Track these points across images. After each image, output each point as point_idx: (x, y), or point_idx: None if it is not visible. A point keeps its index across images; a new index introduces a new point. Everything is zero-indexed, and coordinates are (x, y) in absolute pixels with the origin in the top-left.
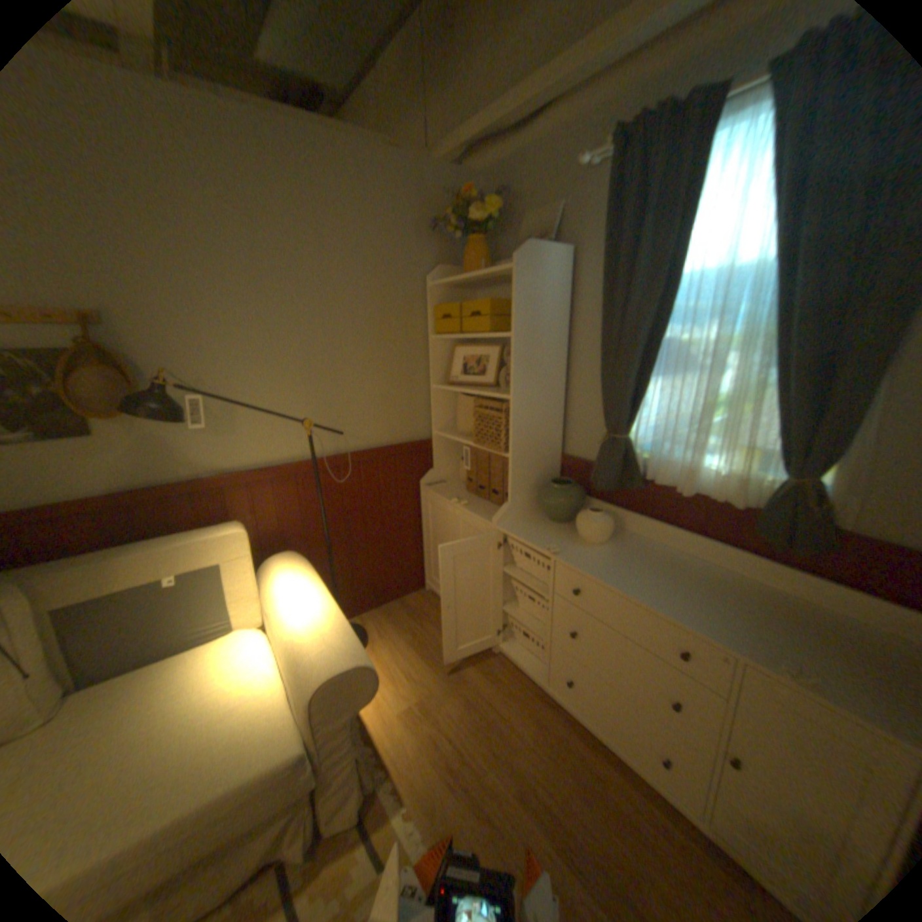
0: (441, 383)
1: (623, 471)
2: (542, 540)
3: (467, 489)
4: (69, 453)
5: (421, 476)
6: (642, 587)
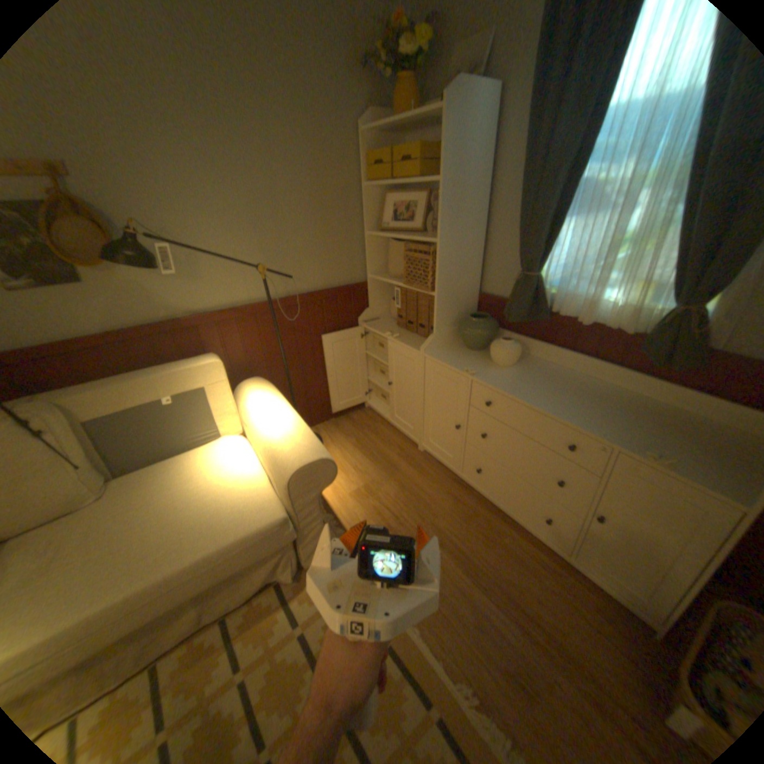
0: (374, 230)
1: (532, 305)
2: (461, 364)
3: (397, 325)
4: (66, 298)
5: (358, 315)
6: (541, 398)
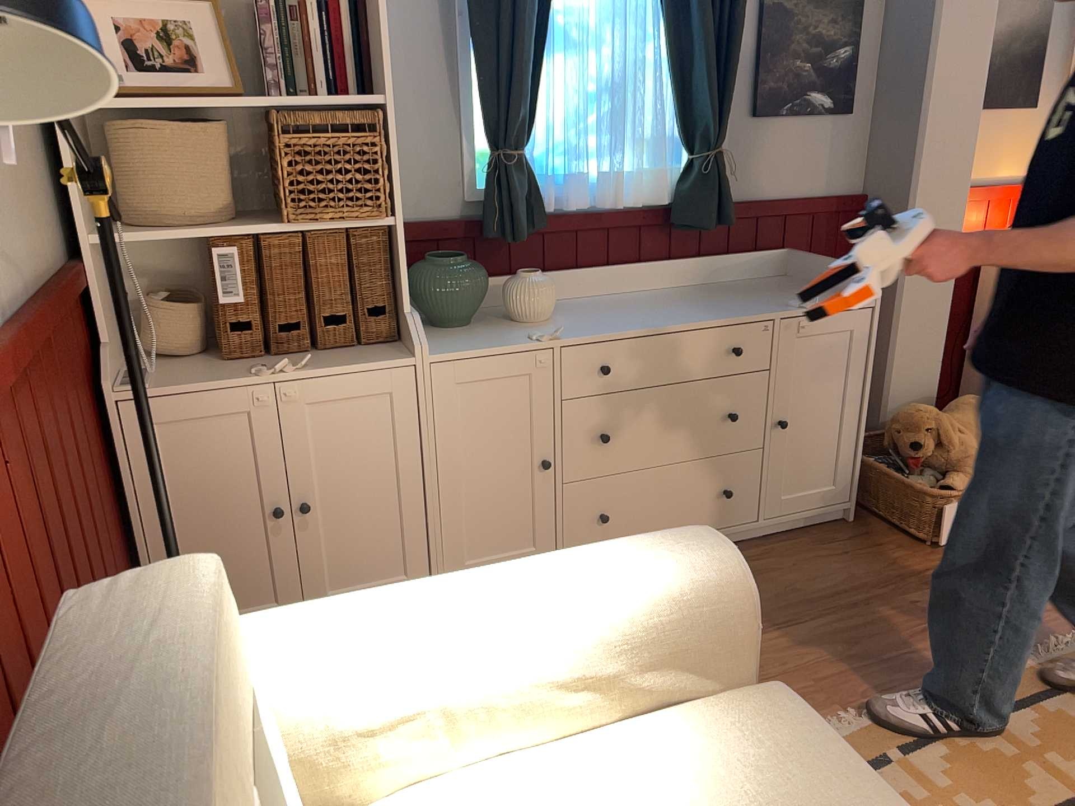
0: None
1: (528, 206)
2: (510, 339)
3: (223, 359)
4: None
5: (93, 375)
6: (661, 319)
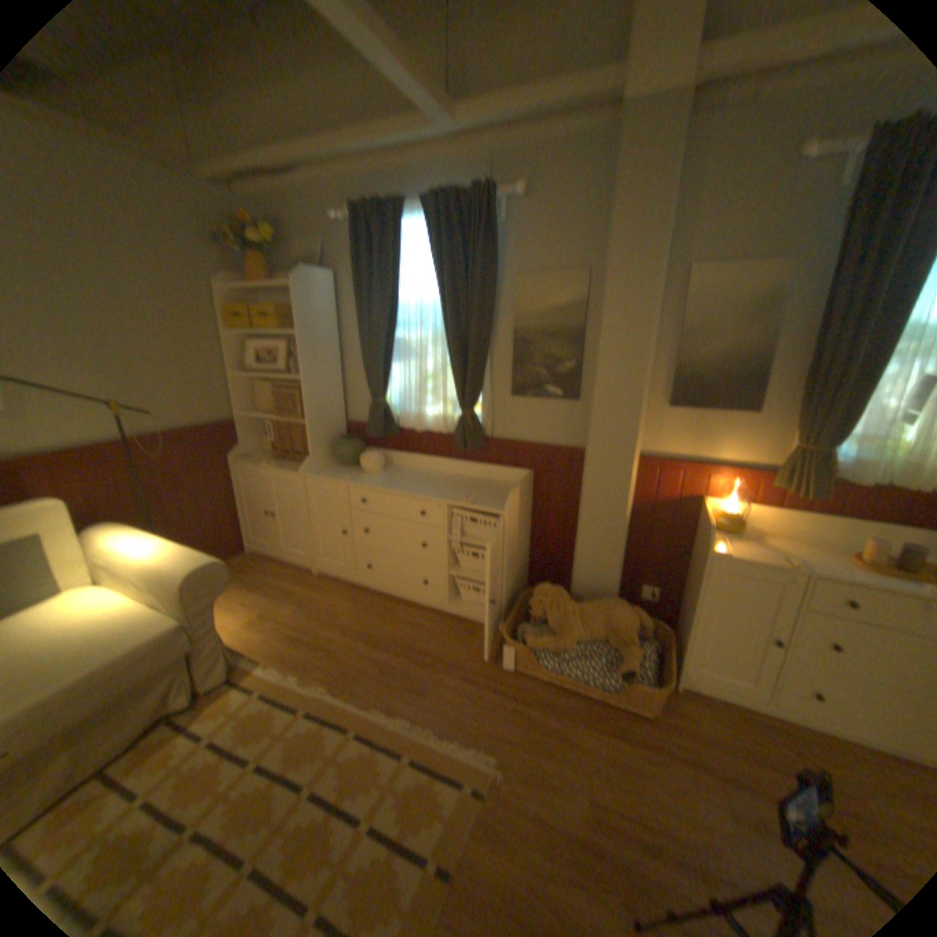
0: (238, 374)
1: (385, 425)
2: (338, 478)
3: (273, 459)
4: None
5: (228, 455)
6: (400, 488)
